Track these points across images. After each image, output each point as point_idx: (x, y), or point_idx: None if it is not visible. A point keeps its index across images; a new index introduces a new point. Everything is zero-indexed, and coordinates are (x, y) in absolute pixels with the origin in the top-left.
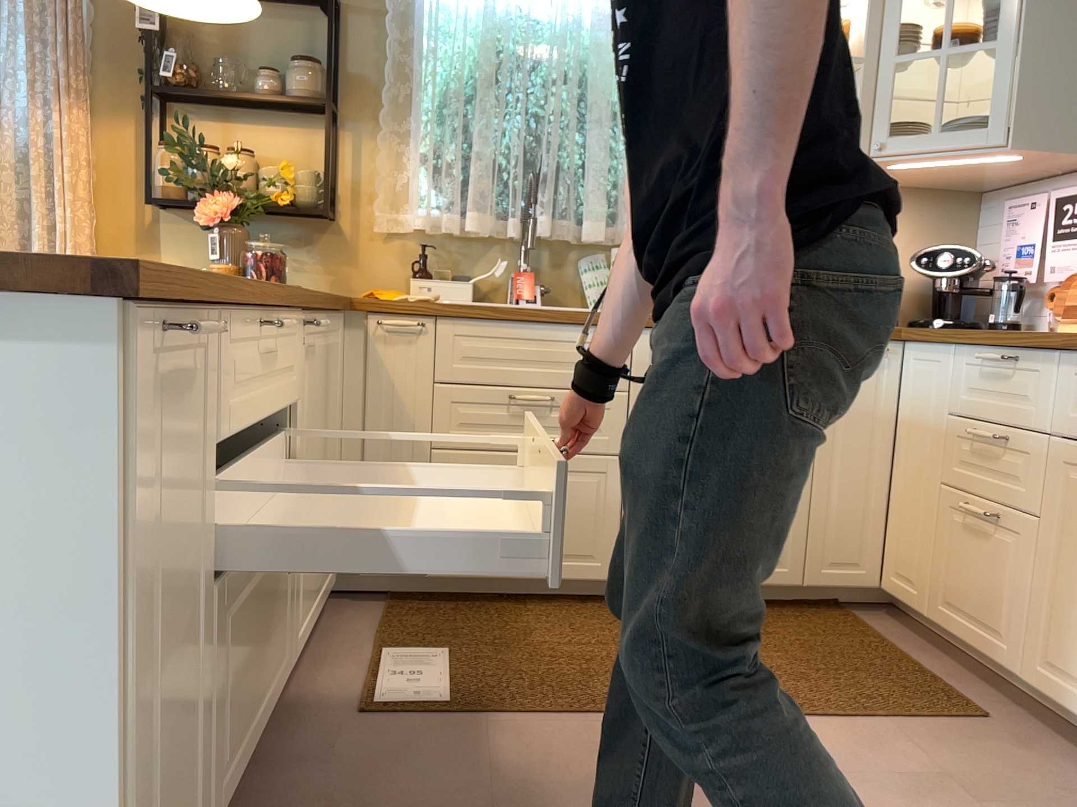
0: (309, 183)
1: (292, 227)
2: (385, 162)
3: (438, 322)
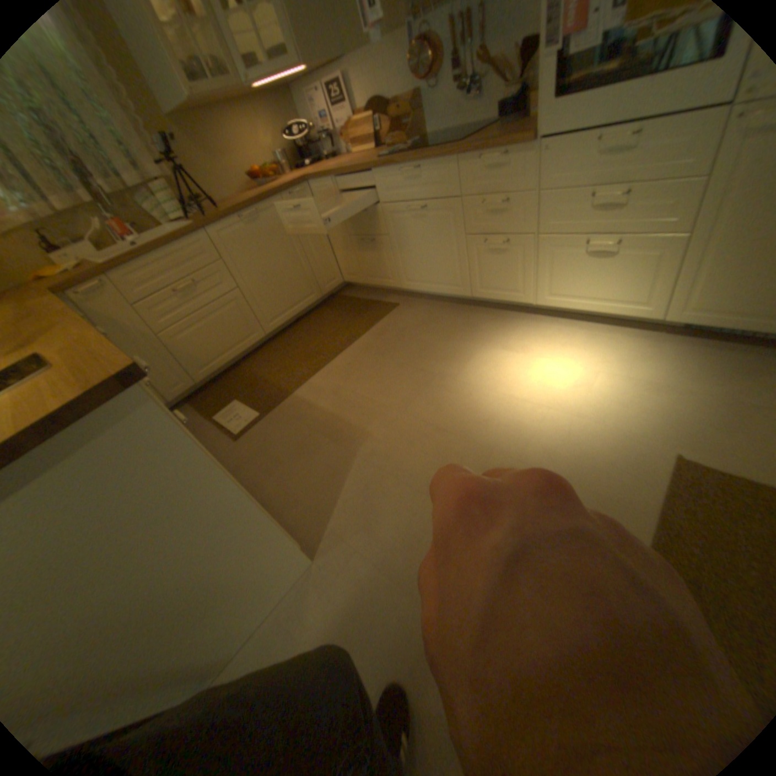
0: None
1: None
2: None
3: (107, 273)
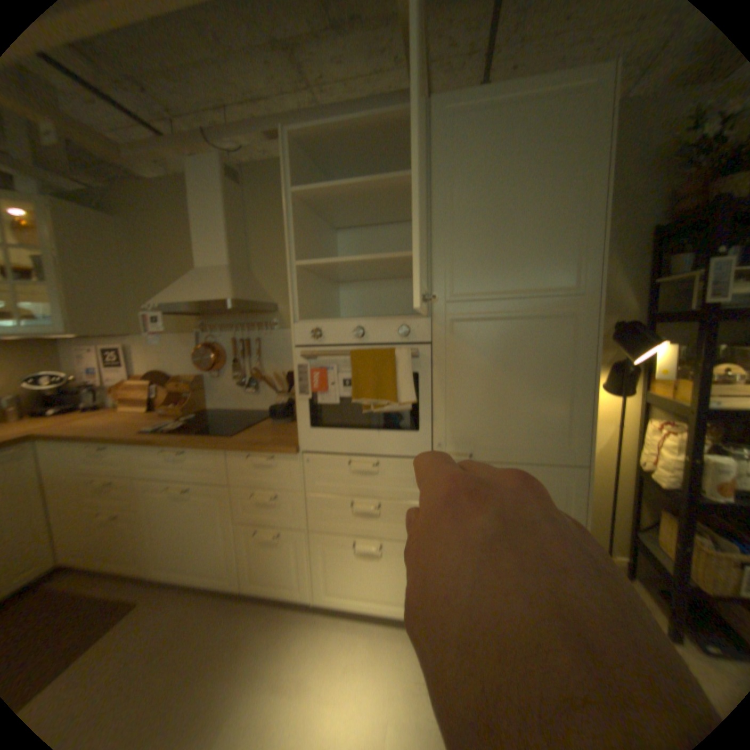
0: None
1: None
2: None
3: None
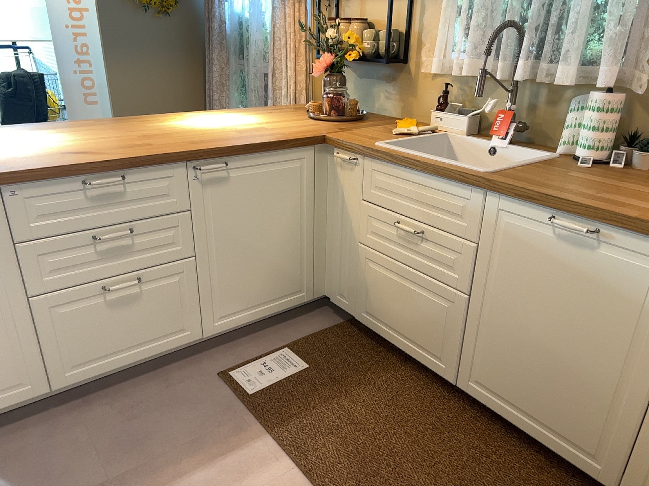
0: (383, 40)
1: (385, 70)
2: (431, 19)
3: (365, 159)
